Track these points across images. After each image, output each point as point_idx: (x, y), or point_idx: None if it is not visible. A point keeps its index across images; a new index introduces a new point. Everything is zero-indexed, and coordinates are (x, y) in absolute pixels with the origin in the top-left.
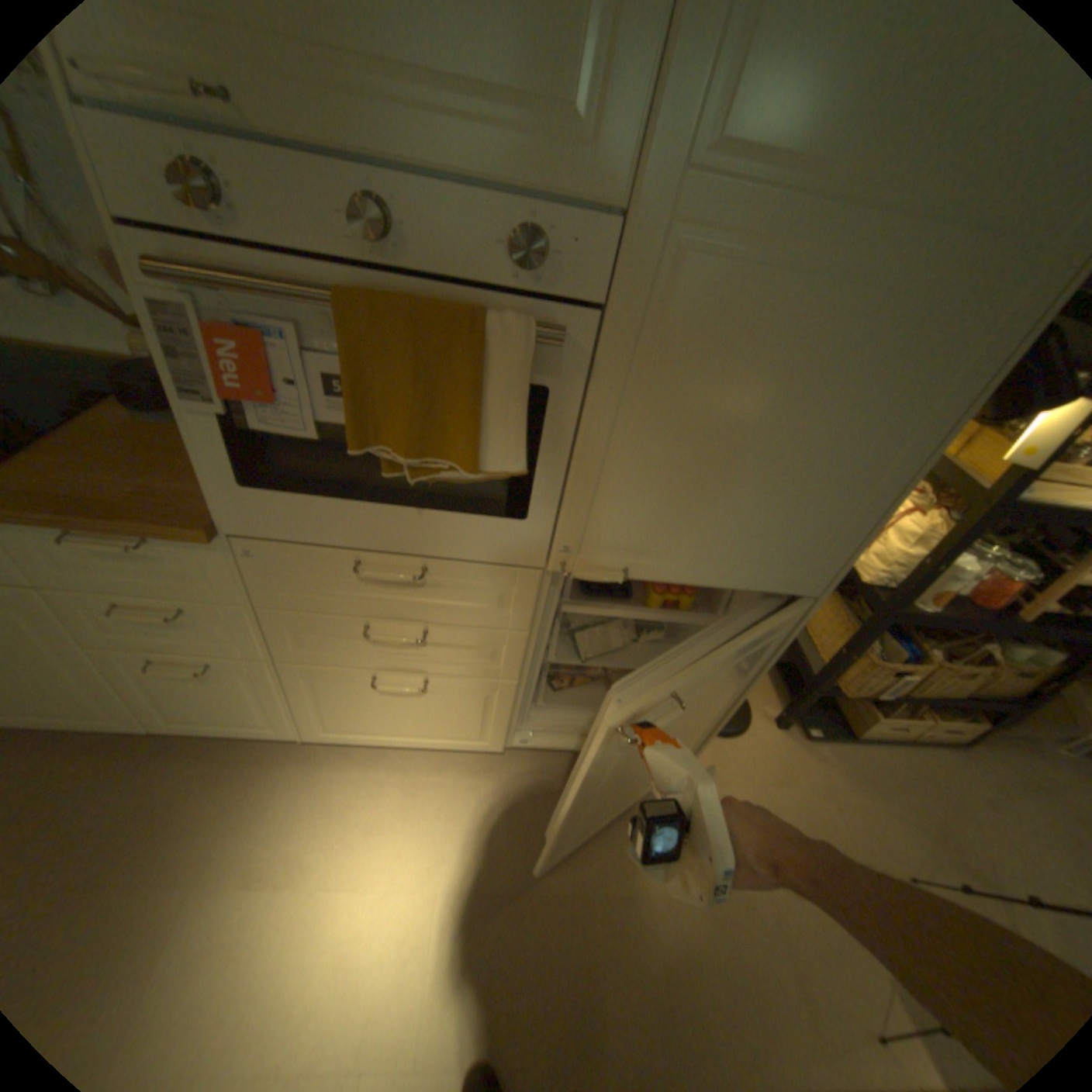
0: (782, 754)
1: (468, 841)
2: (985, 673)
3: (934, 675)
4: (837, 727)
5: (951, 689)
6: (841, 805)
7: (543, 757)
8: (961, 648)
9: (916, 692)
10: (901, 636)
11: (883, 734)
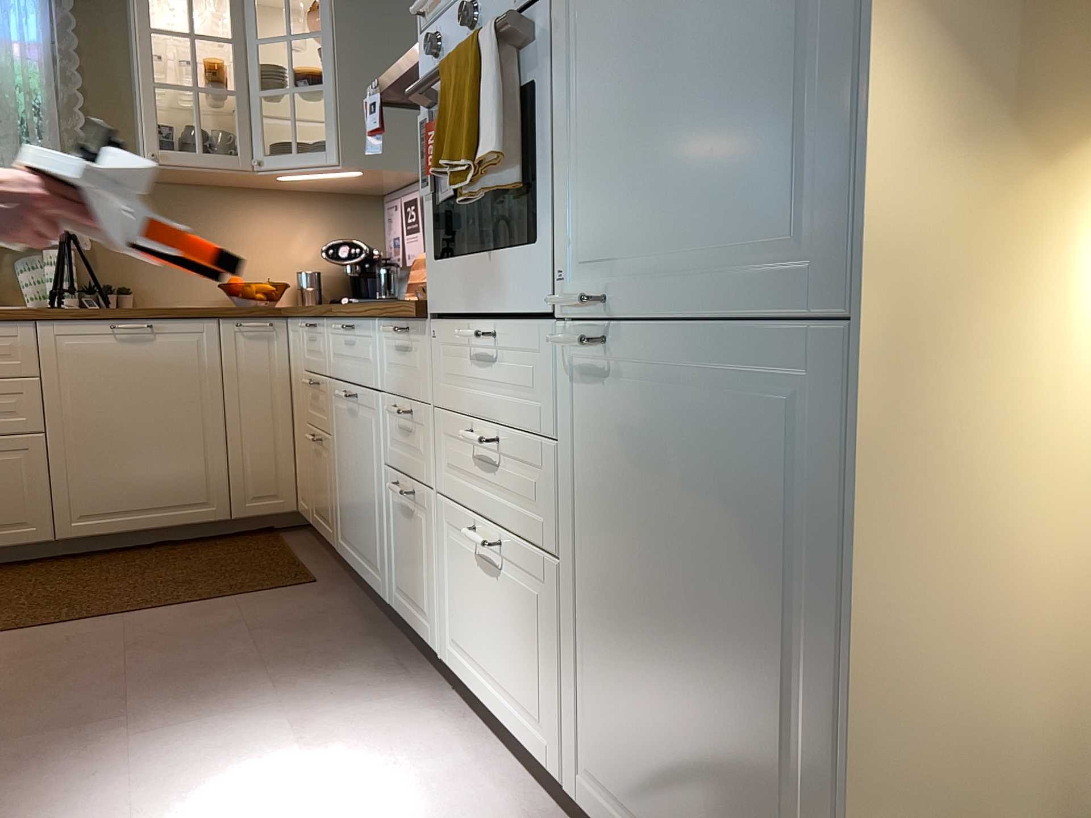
0: None
1: None
2: None
3: None
4: None
5: None
6: None
7: None
8: None
9: None
10: None
11: None
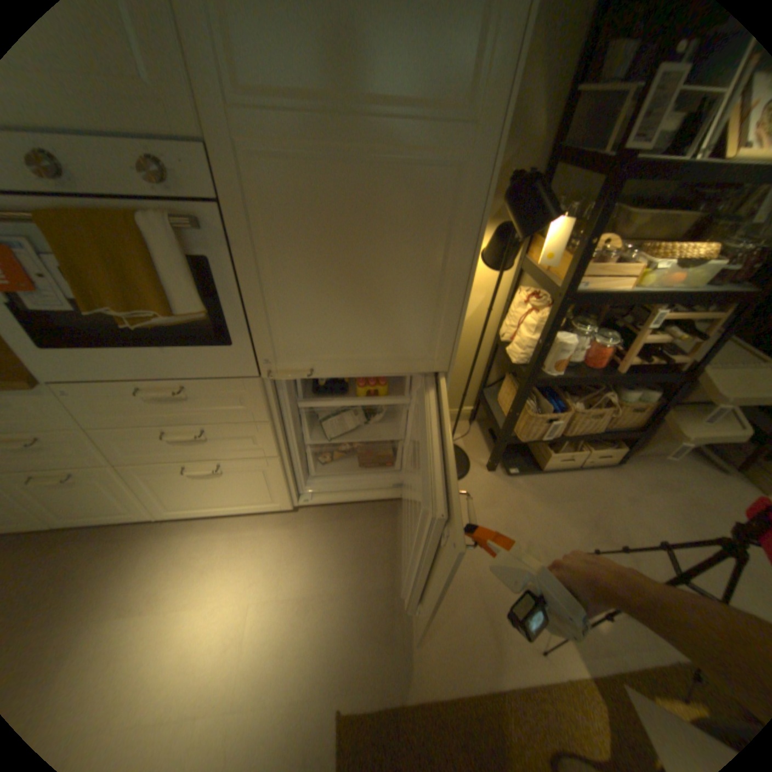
0: (489, 487)
1: (271, 568)
2: (606, 412)
3: (574, 418)
4: (528, 465)
5: (588, 426)
6: (527, 514)
7: (319, 508)
8: (592, 399)
9: (567, 432)
10: (551, 396)
11: (556, 464)
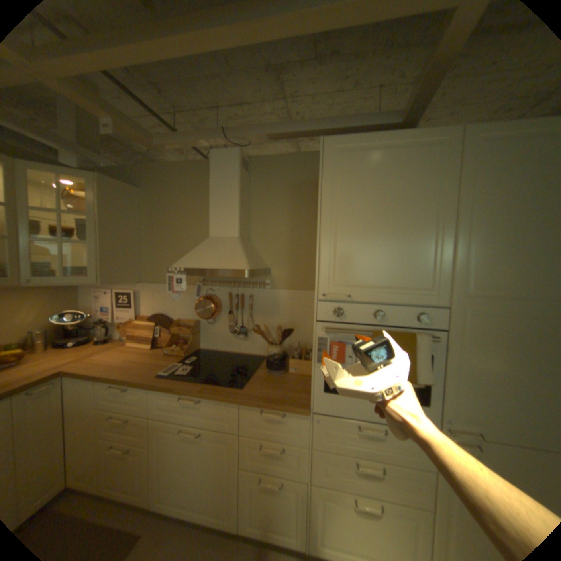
0: None
1: None
2: None
3: None
4: None
5: None
6: None
7: None
8: None
9: None
10: None
11: None
